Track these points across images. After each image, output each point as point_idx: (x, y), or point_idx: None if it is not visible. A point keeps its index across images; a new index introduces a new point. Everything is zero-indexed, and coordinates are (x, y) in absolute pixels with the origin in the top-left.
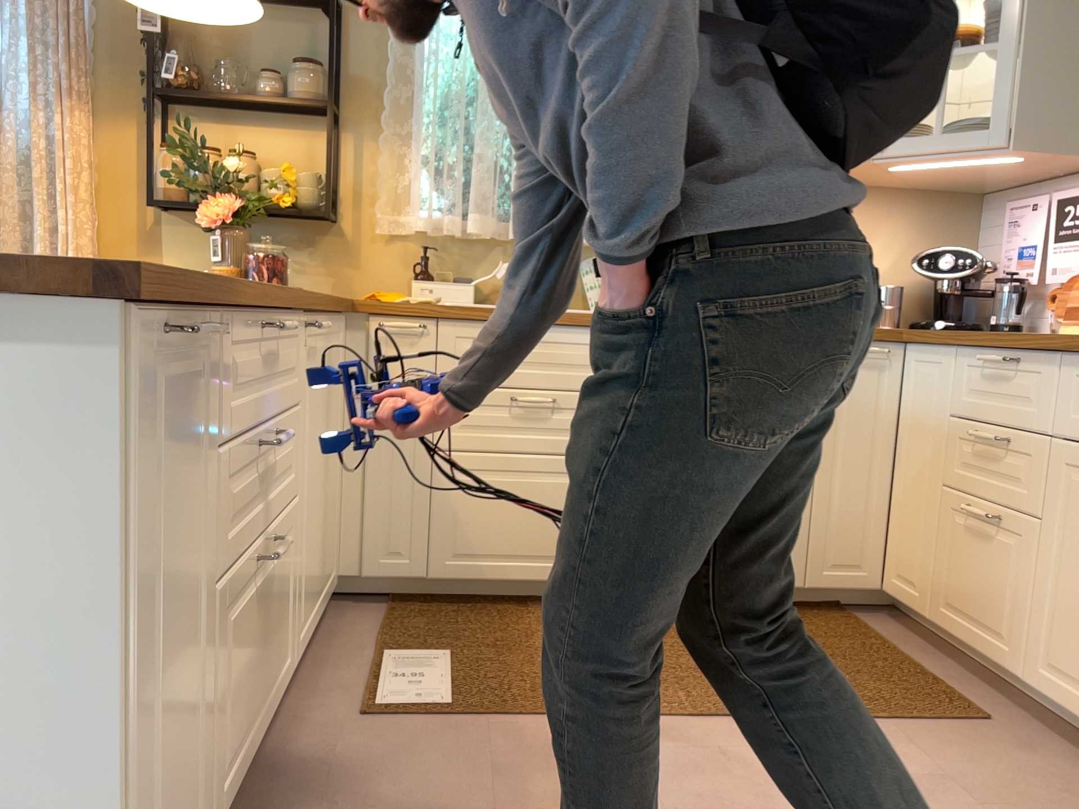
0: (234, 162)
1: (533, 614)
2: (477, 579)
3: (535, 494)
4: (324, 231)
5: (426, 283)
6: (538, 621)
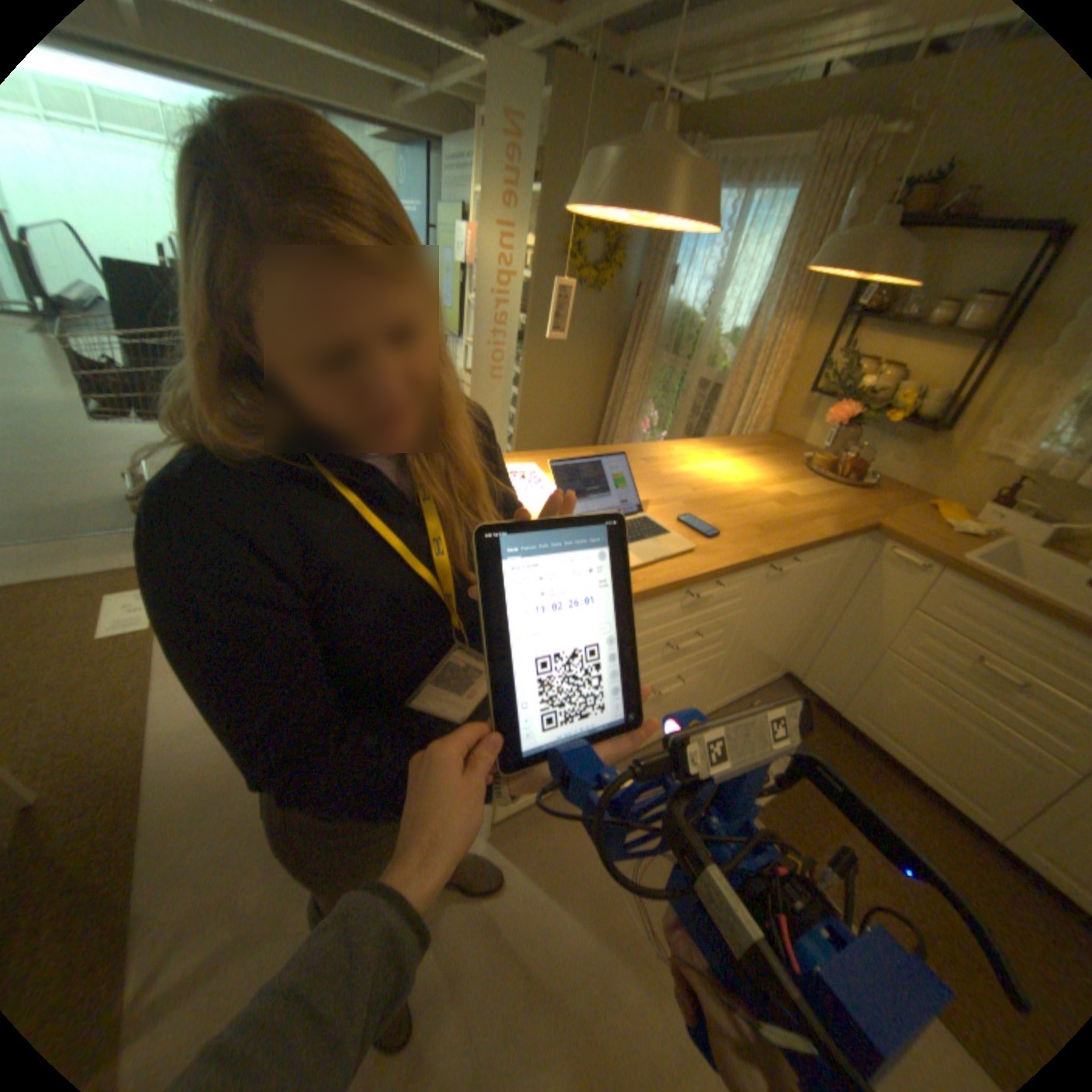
0: (883, 371)
1: (904, 798)
2: (877, 744)
3: (962, 733)
4: (936, 435)
5: (1002, 509)
6: (902, 806)
